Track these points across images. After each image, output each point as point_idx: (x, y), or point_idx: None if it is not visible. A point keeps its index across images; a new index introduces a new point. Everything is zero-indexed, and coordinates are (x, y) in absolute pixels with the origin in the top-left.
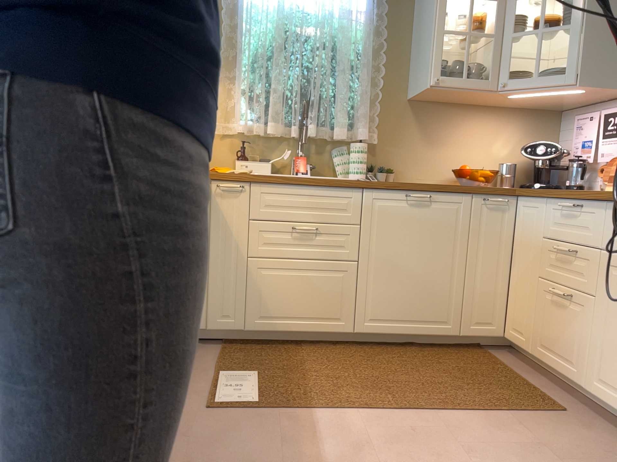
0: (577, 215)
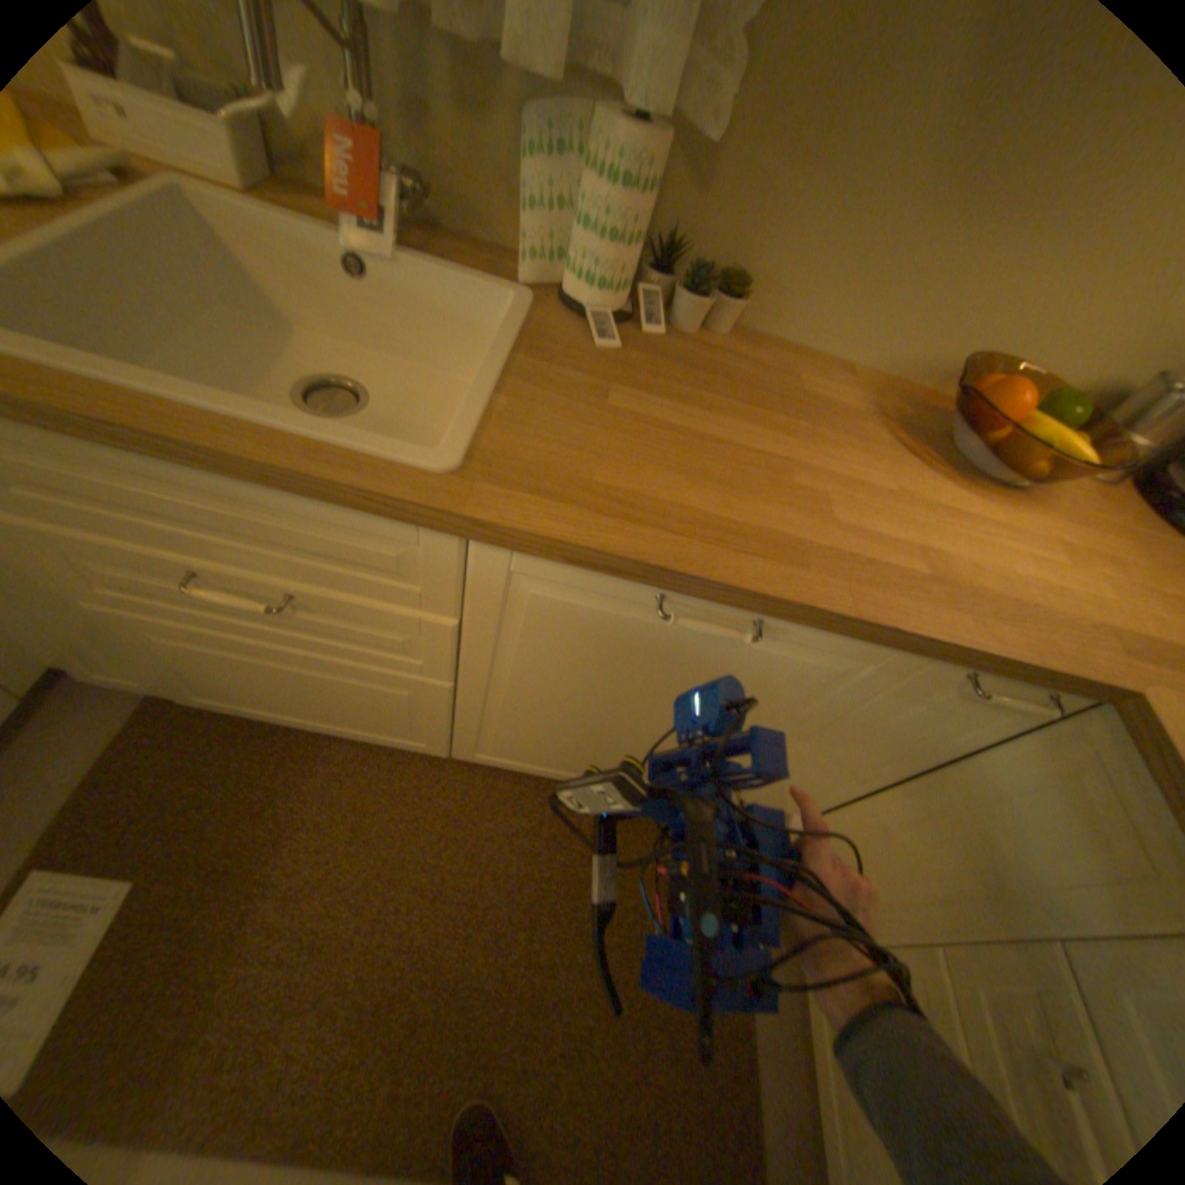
0: None
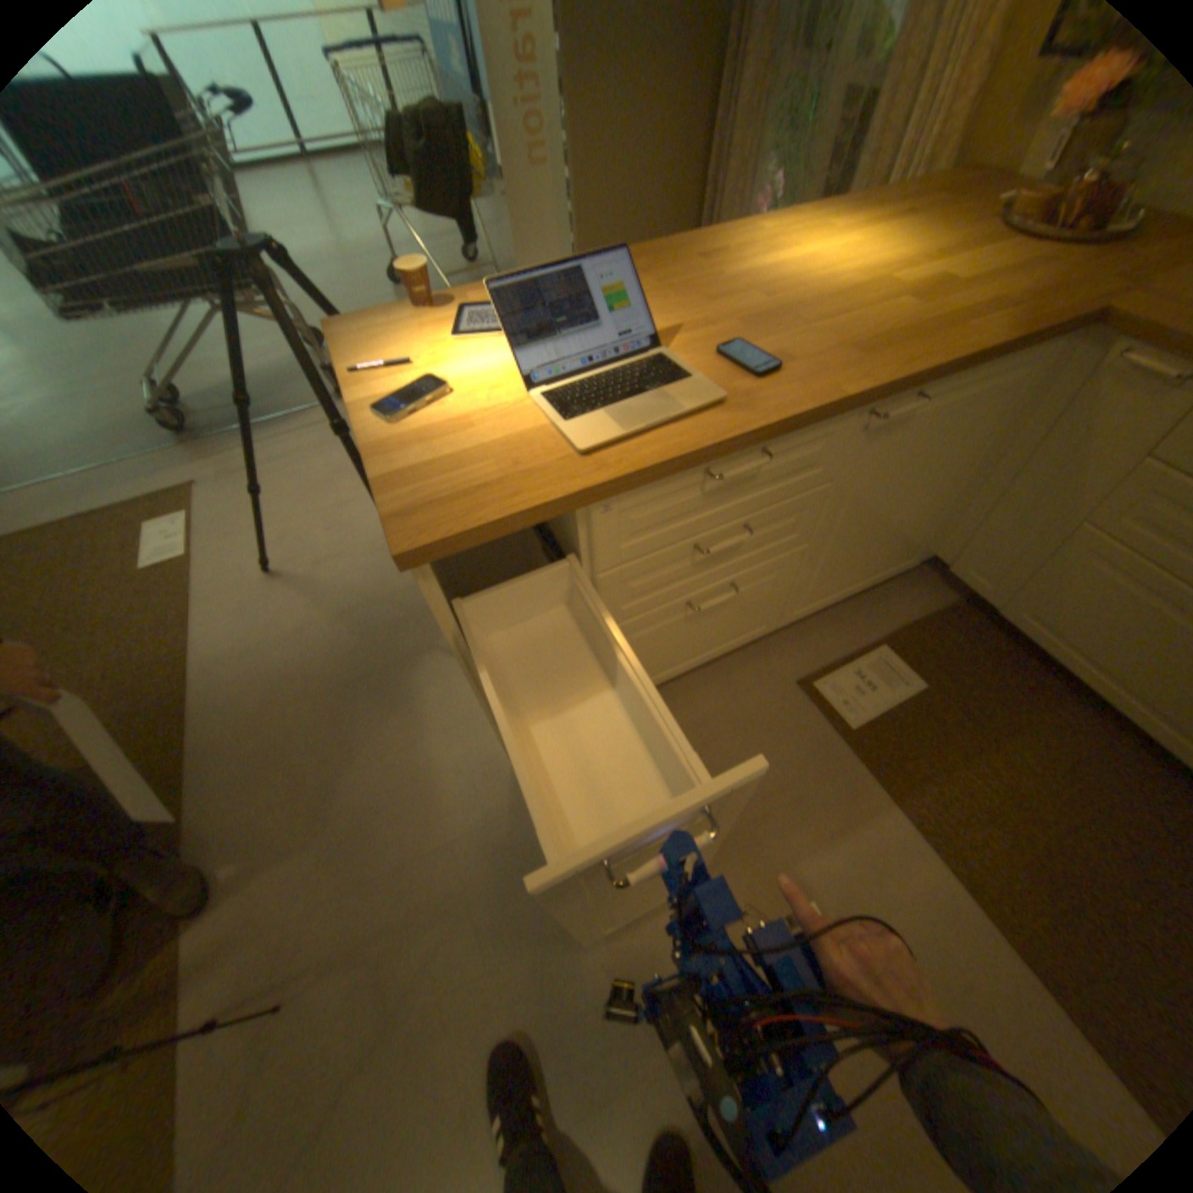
0: None
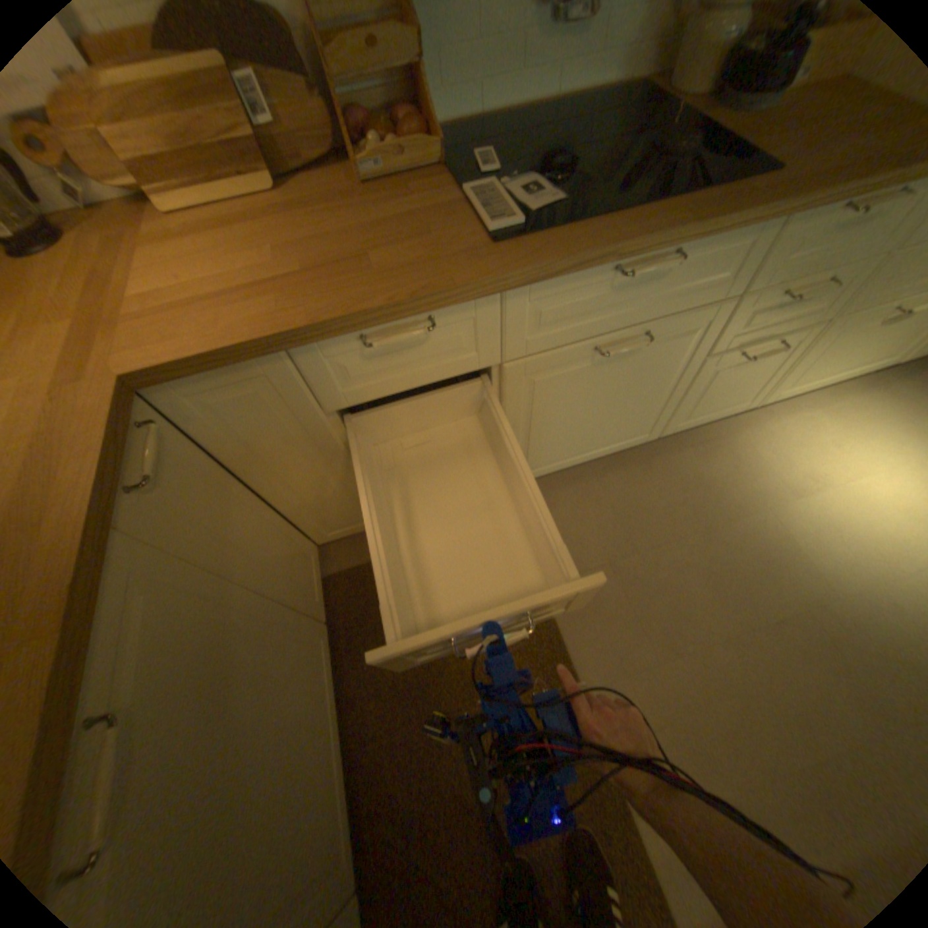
0: (416, 339)
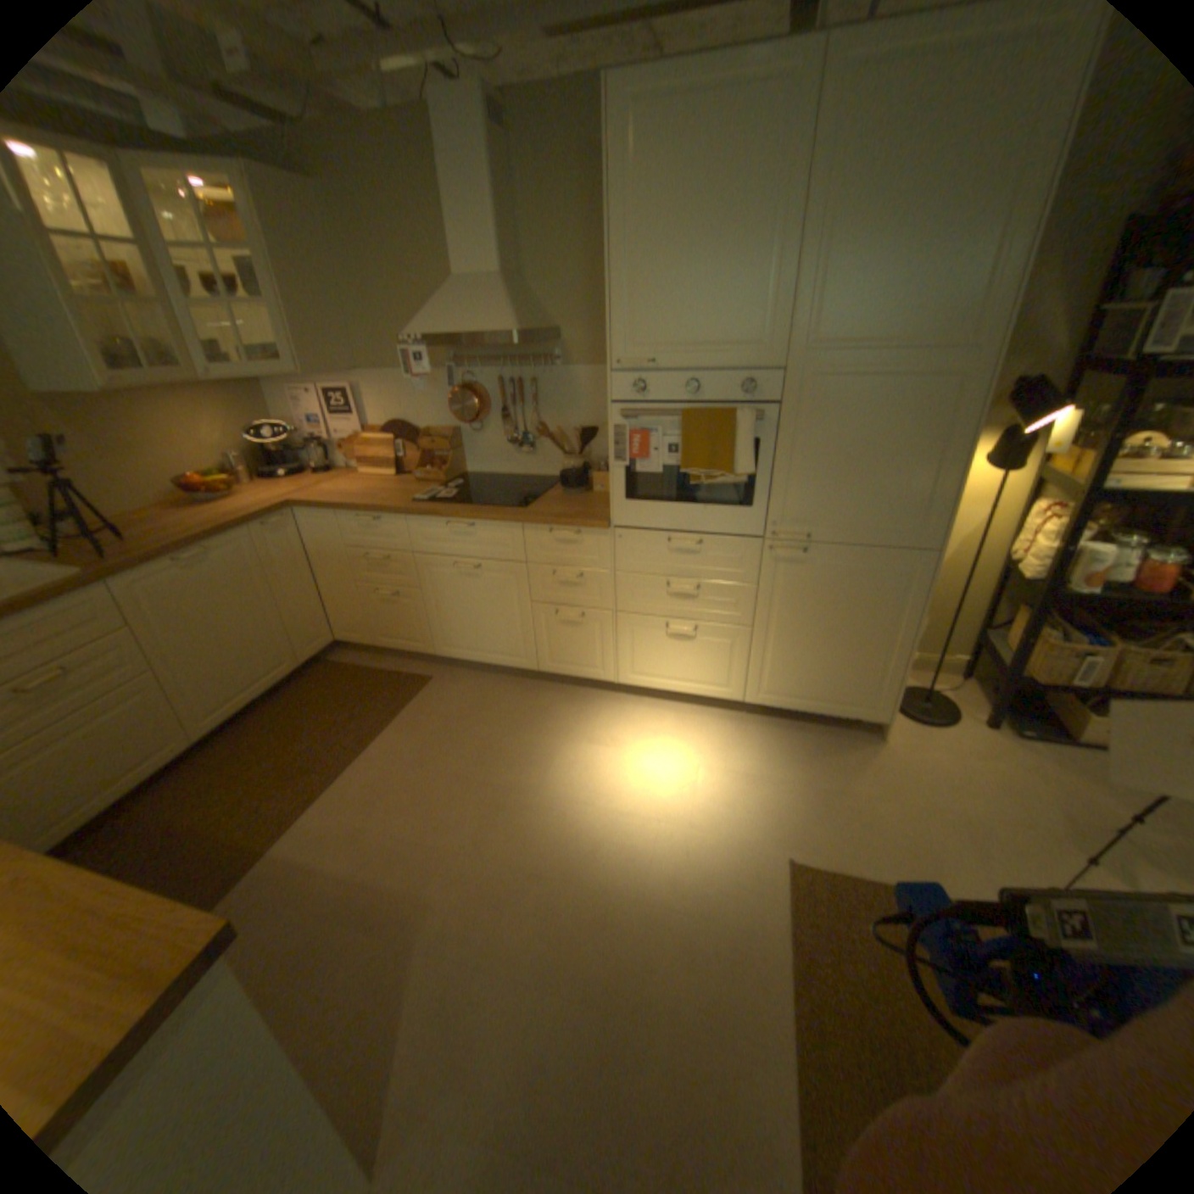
0: (376, 527)
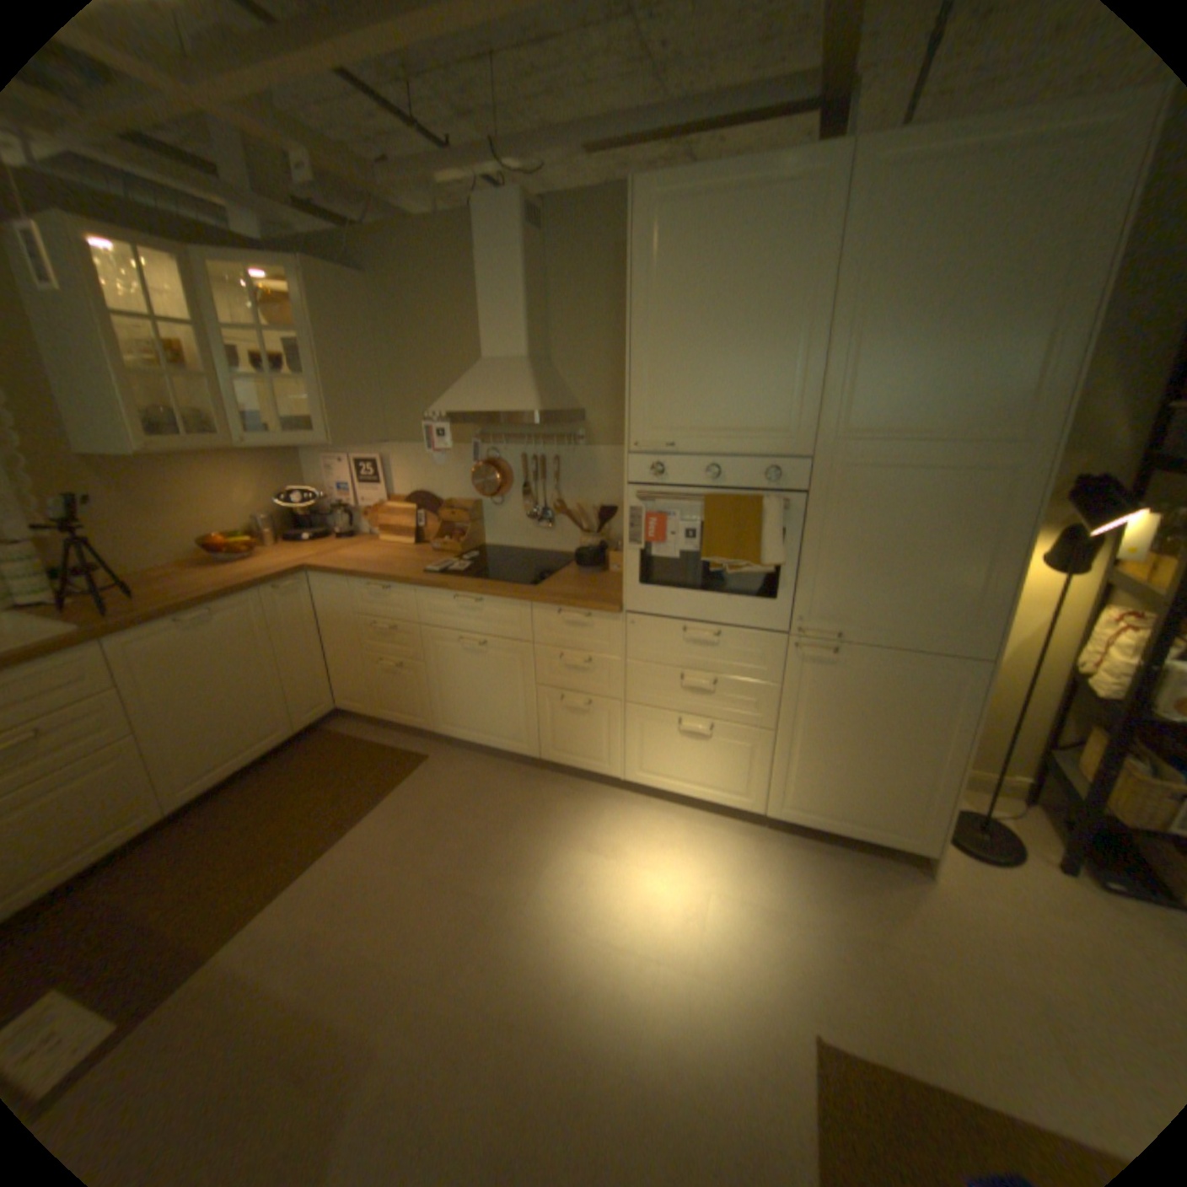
0: (385, 596)
